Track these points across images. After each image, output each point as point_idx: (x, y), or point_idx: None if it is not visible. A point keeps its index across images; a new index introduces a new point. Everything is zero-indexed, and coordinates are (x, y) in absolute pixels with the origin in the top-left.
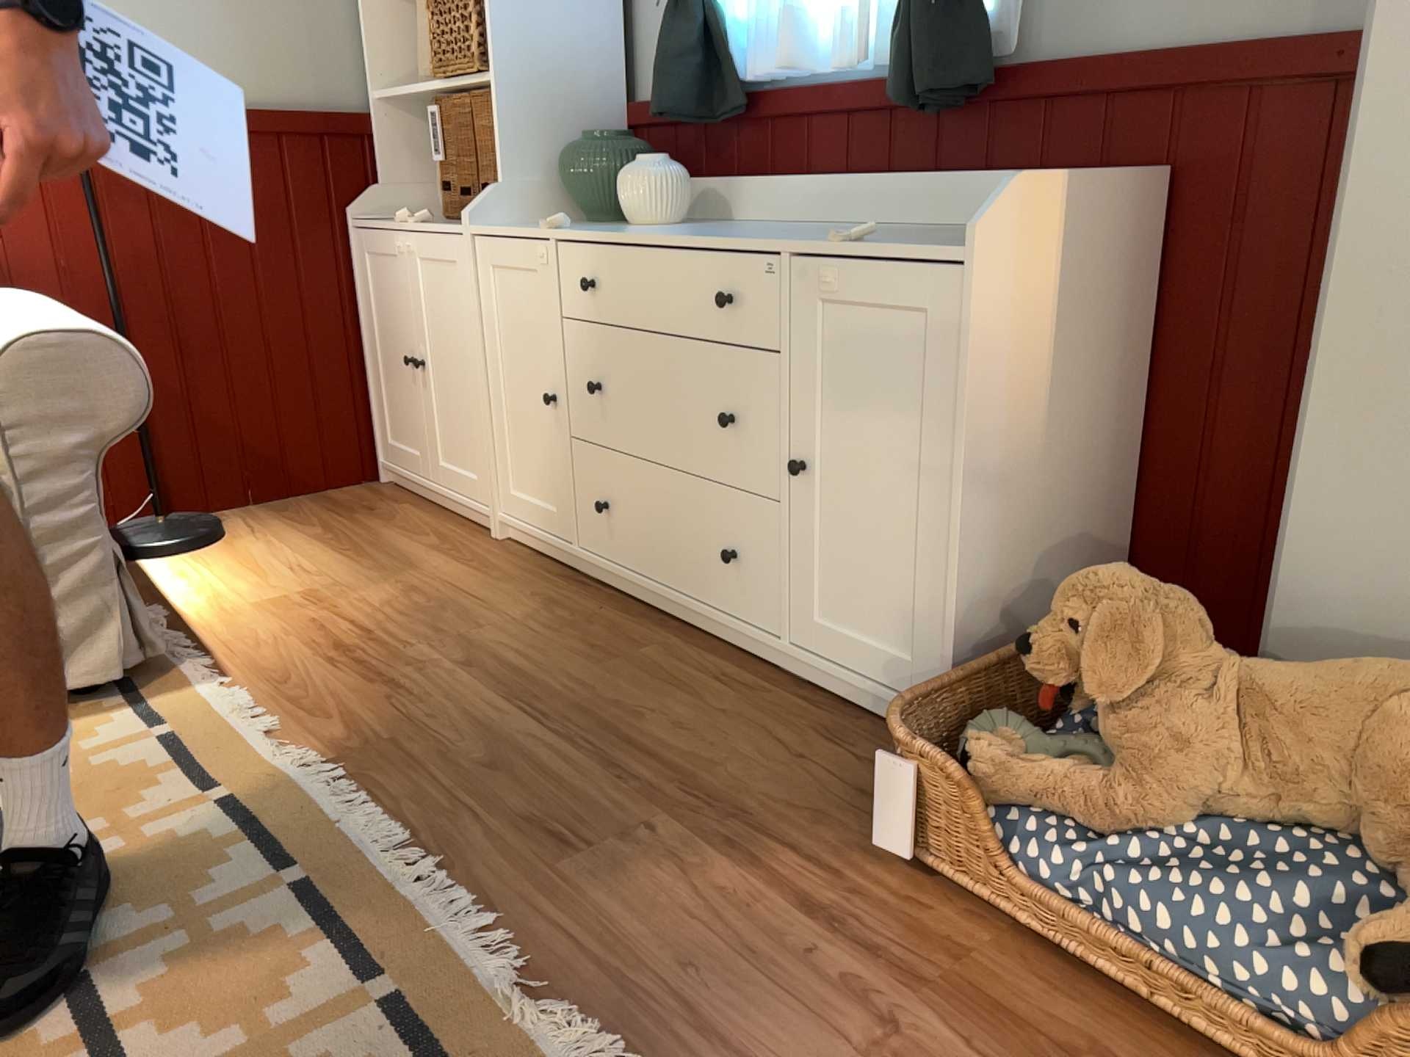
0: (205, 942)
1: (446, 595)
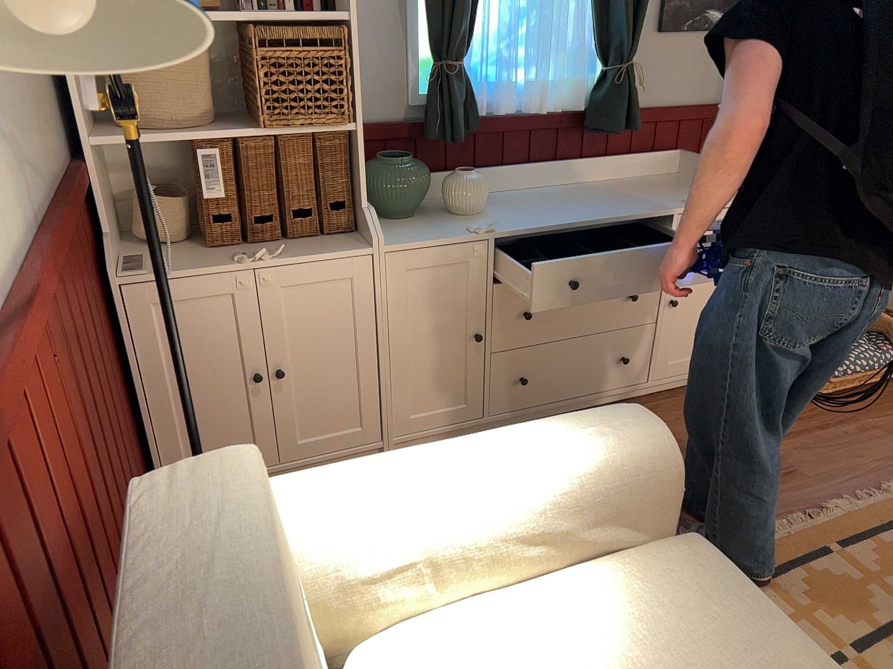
0: (888, 575)
1: None
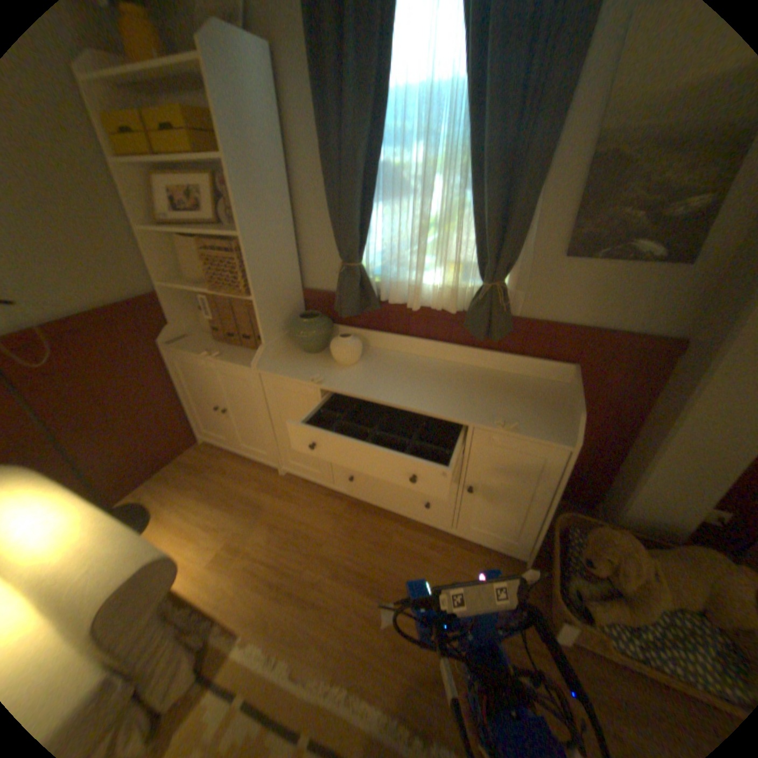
0: None
1: (290, 525)
